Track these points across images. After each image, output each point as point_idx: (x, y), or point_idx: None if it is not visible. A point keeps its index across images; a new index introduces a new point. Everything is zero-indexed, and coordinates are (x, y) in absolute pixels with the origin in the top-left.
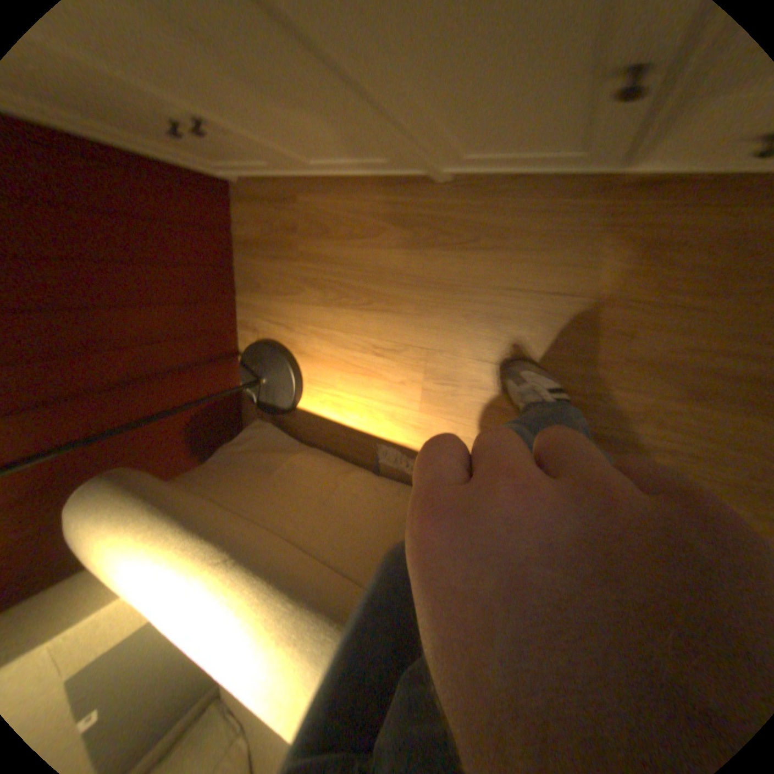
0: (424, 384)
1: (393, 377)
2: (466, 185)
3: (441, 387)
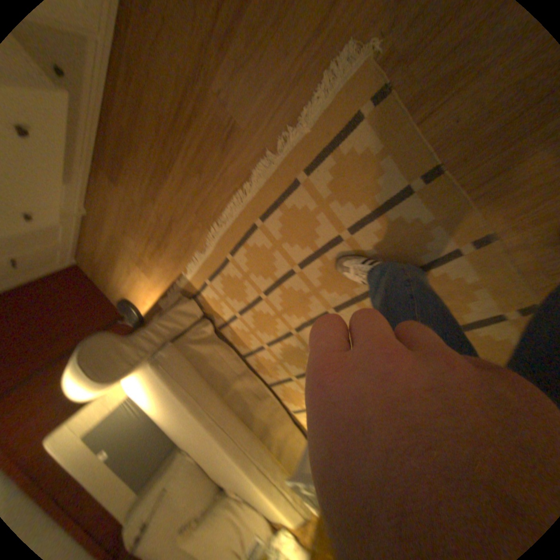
0: (139, 268)
1: (136, 275)
2: (86, 206)
3: (141, 265)
